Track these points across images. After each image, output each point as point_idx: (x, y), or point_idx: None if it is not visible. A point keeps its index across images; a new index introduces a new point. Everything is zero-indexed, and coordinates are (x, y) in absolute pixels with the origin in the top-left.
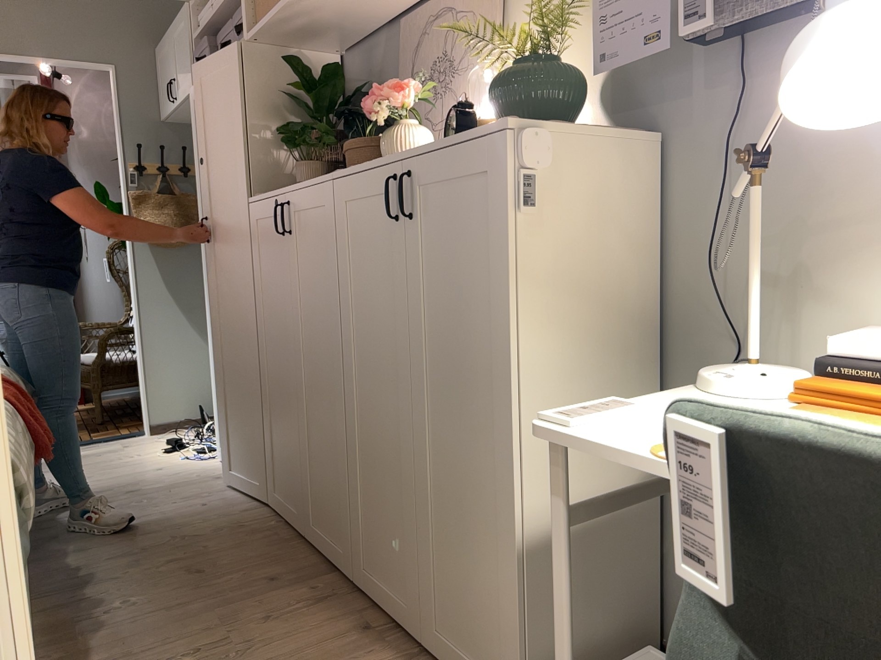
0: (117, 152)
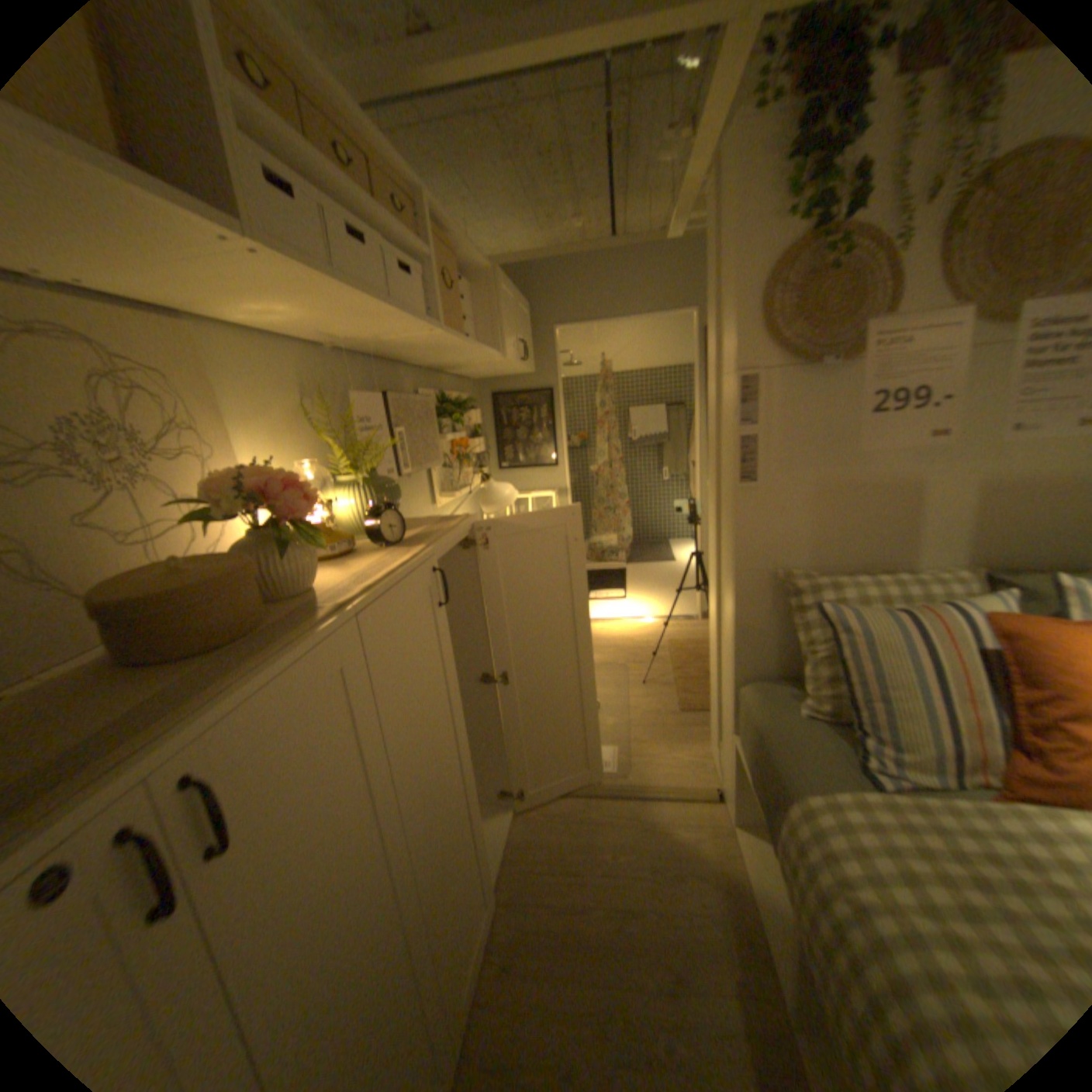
0: None
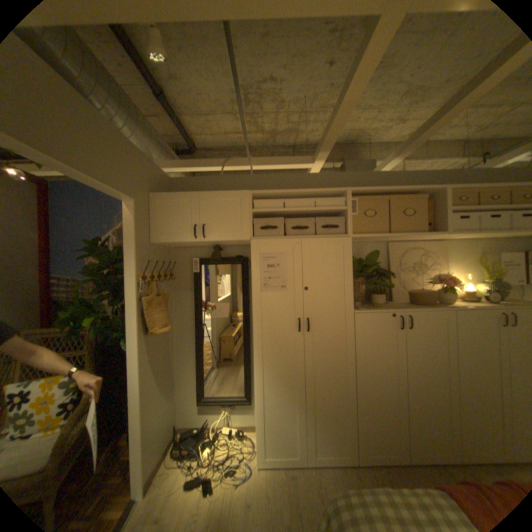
0: (124, 265)
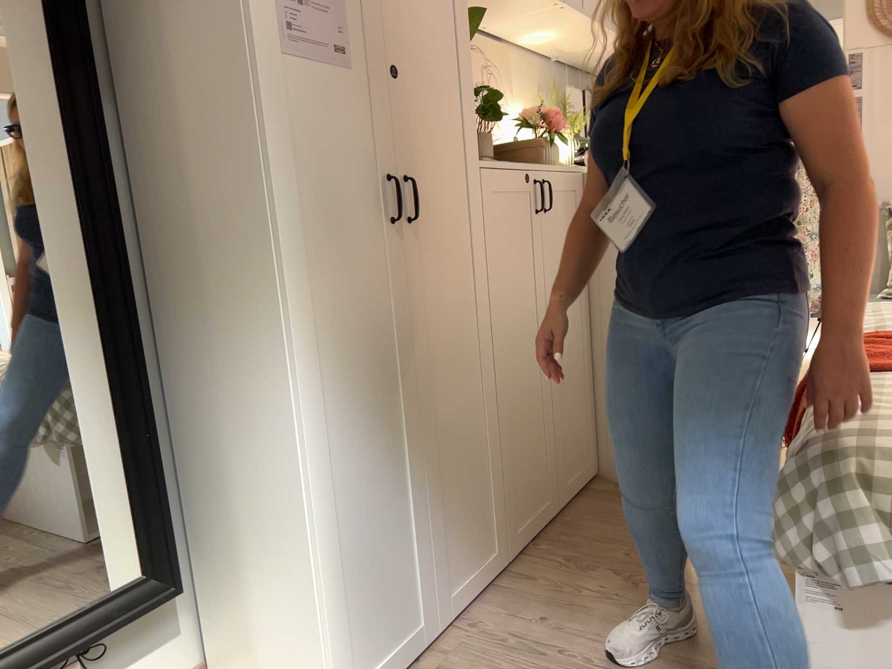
0: None
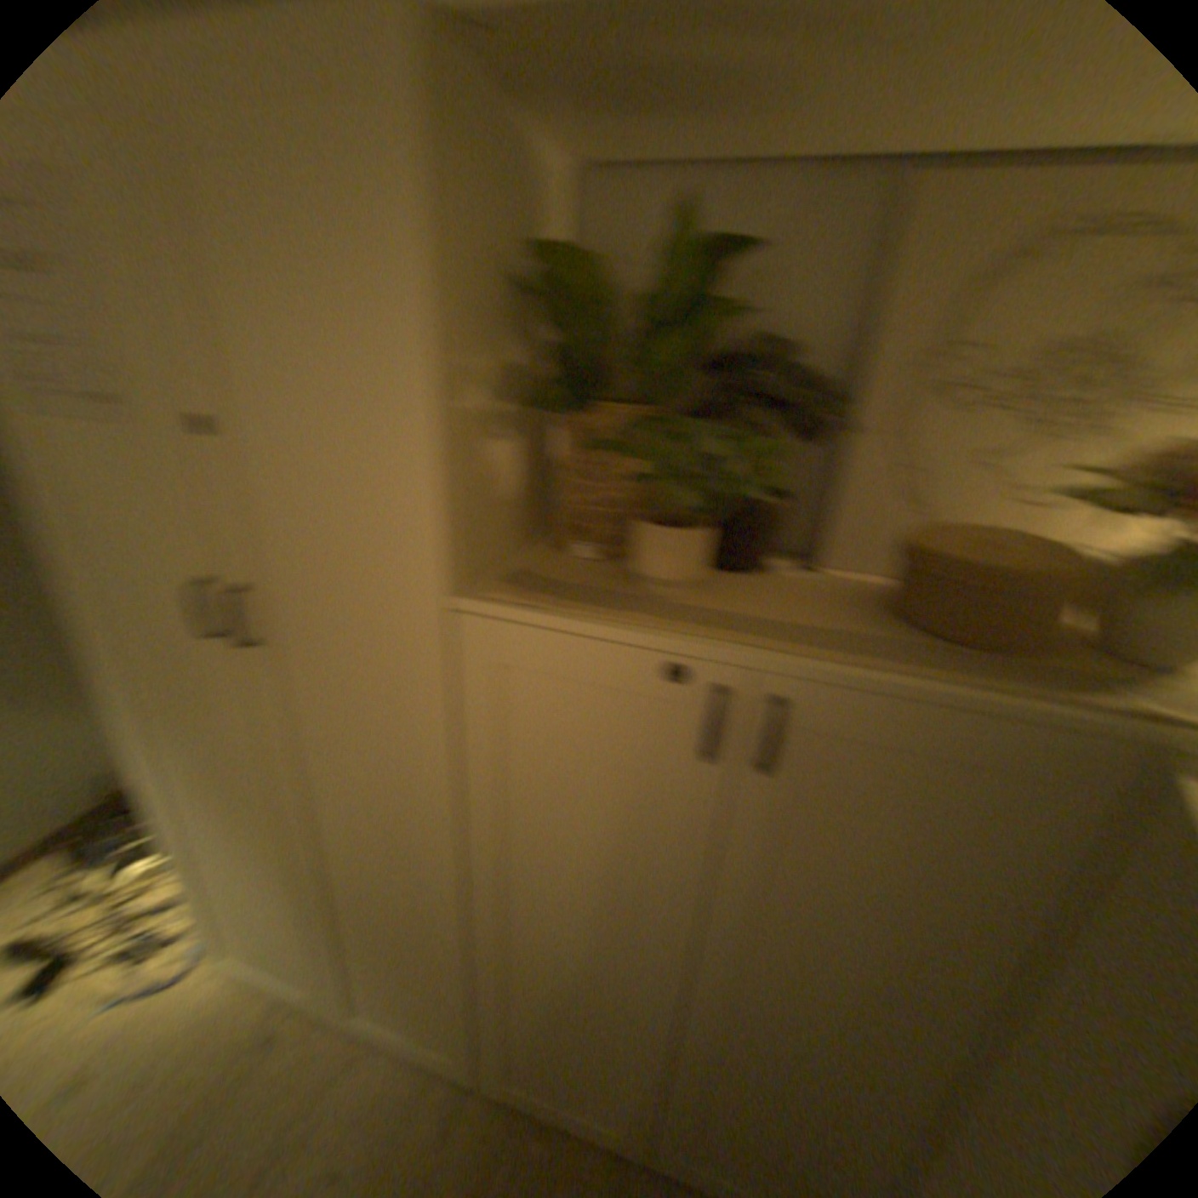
0: None
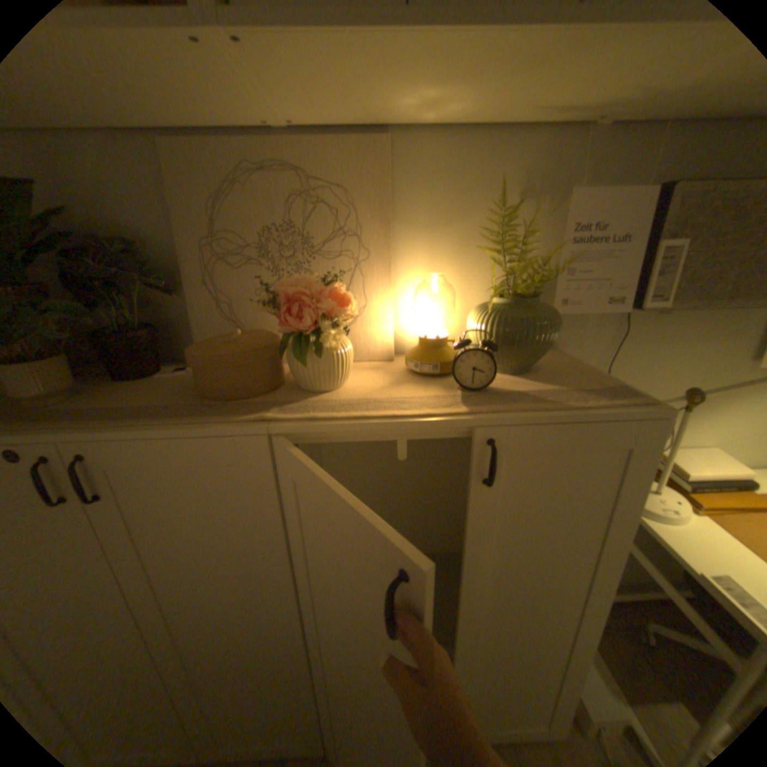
0: None
